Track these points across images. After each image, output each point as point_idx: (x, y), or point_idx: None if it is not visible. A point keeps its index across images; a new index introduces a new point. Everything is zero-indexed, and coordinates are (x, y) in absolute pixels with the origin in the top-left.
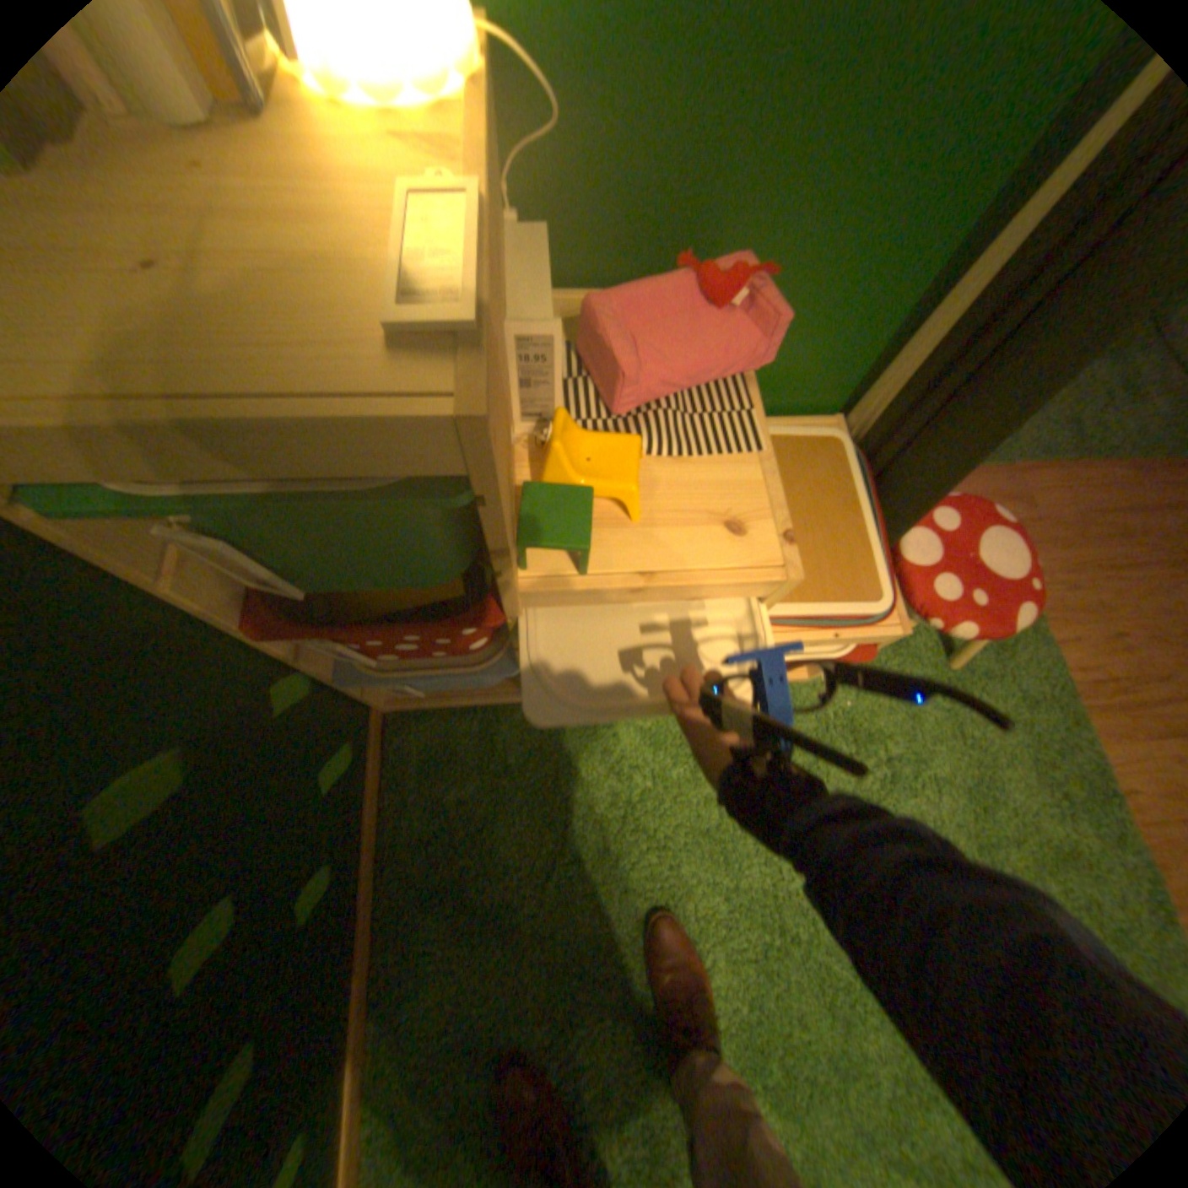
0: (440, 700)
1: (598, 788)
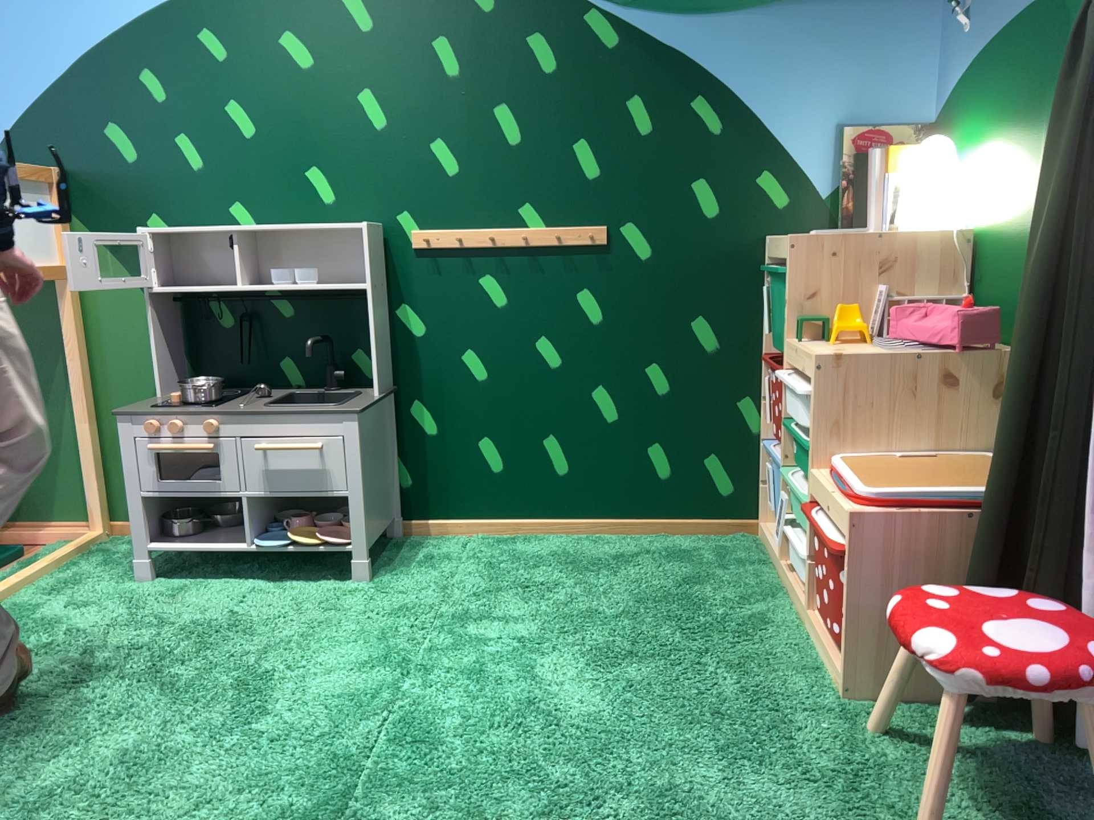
0: (768, 537)
1: (713, 595)
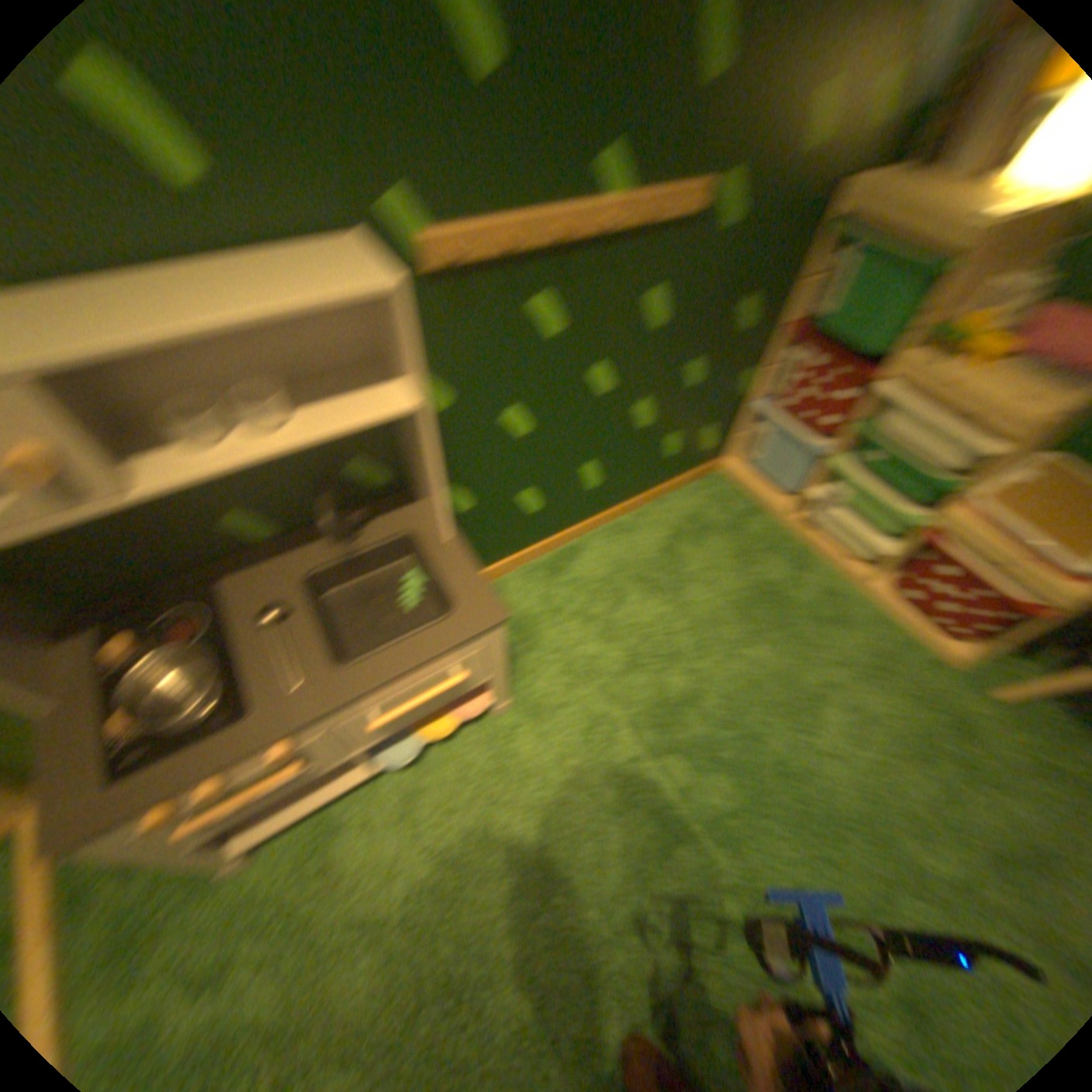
0: (751, 482)
1: (776, 575)
